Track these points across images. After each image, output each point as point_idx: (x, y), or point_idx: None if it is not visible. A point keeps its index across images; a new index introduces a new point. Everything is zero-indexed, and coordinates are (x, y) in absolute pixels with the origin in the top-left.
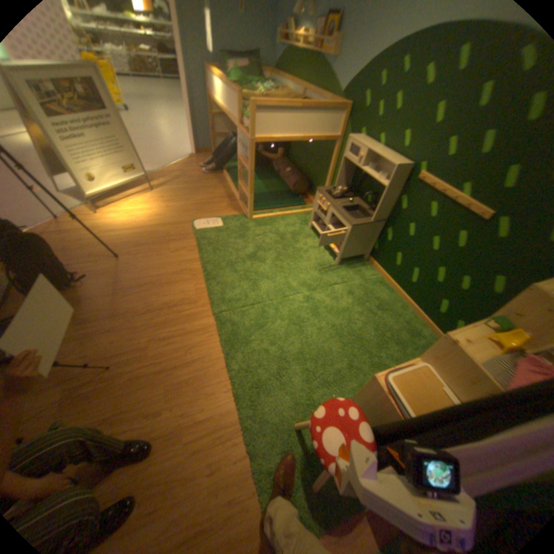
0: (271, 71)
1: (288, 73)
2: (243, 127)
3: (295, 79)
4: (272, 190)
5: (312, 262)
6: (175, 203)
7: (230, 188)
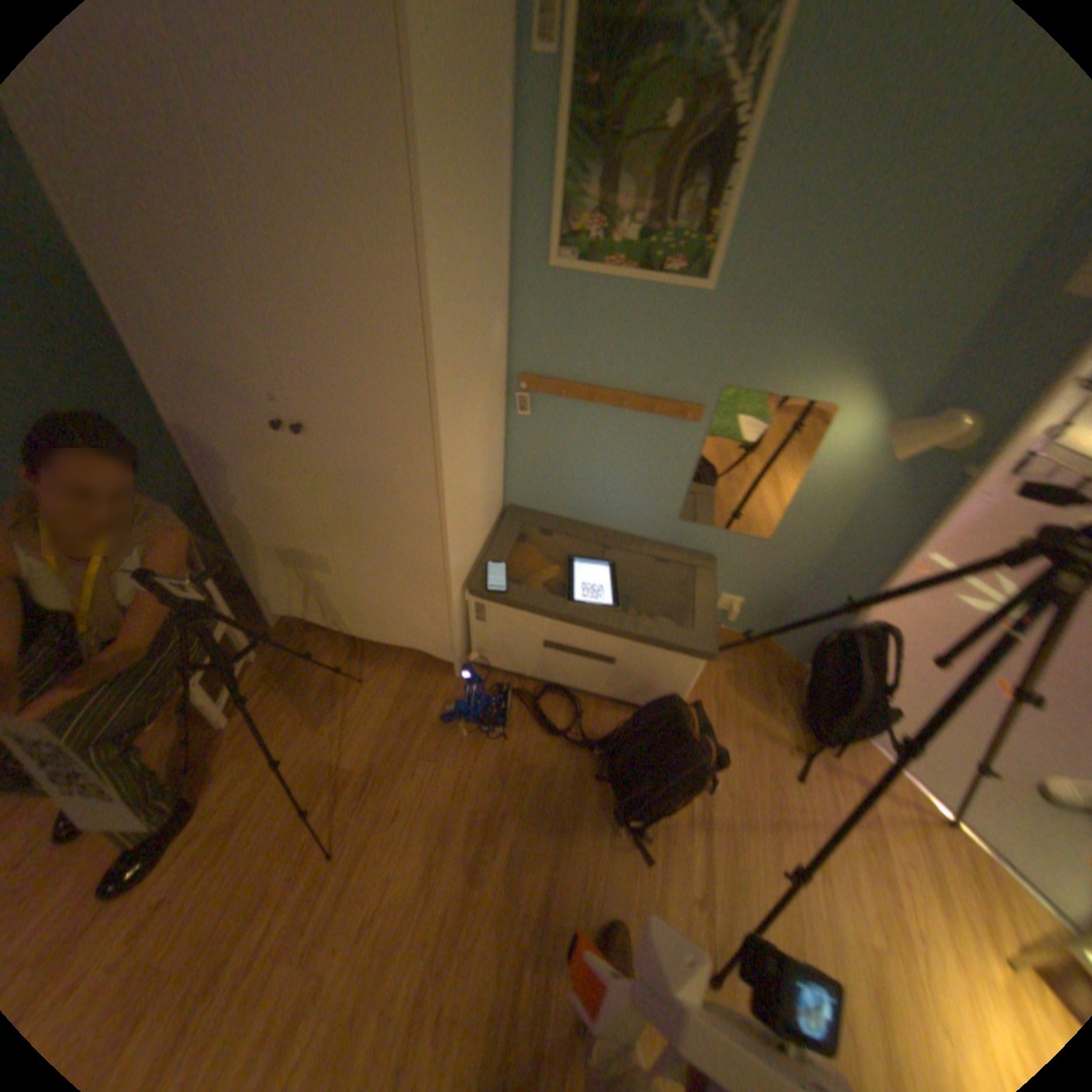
0: None
1: None
2: None
3: None
4: None
5: None
6: None
7: None
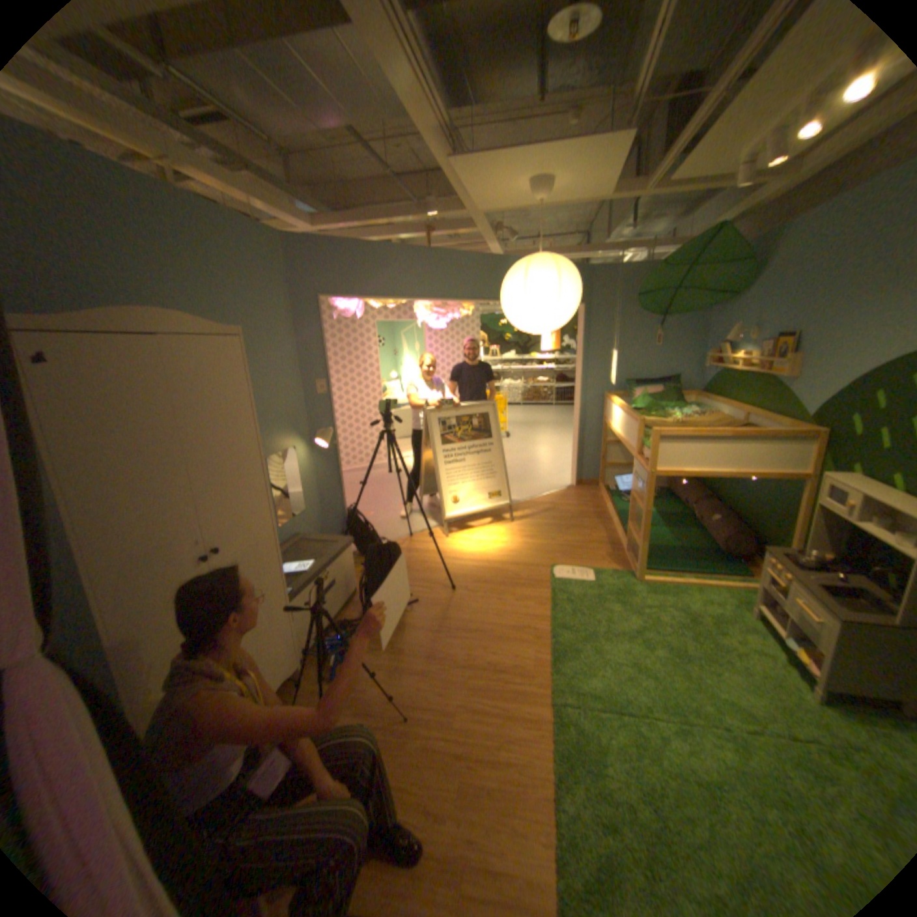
0: (696, 395)
1: (722, 396)
2: (641, 458)
3: (733, 402)
4: (687, 544)
5: (756, 682)
6: (535, 541)
7: (615, 533)
